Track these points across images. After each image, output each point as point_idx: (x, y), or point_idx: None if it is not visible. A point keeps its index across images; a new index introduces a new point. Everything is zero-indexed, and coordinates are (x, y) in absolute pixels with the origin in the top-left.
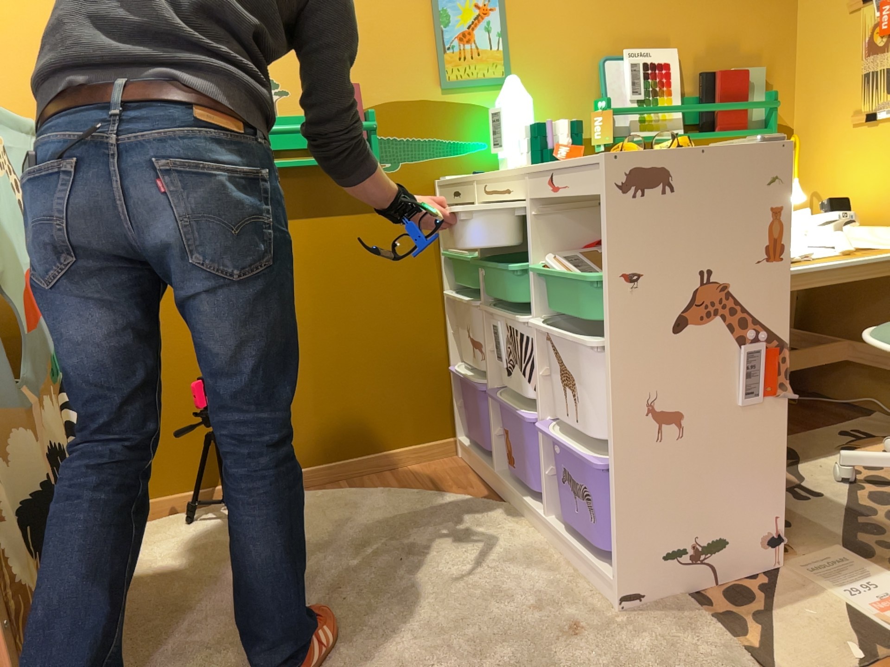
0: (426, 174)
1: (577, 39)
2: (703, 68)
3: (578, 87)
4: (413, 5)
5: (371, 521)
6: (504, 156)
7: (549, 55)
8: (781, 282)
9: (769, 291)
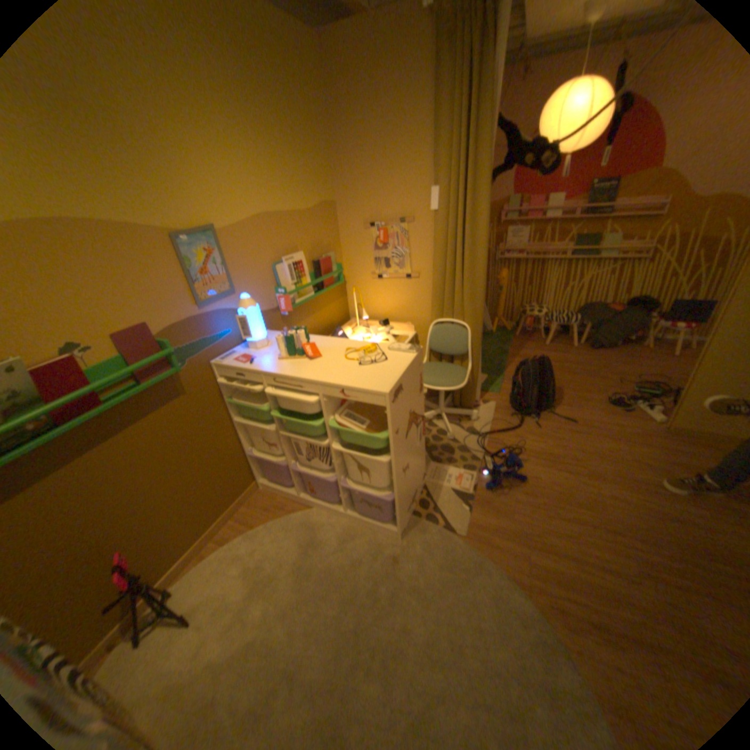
0: (203, 361)
1: (259, 257)
2: (312, 257)
3: (266, 283)
4: (164, 258)
5: (258, 563)
6: (251, 340)
7: (249, 269)
8: (422, 396)
9: (421, 402)
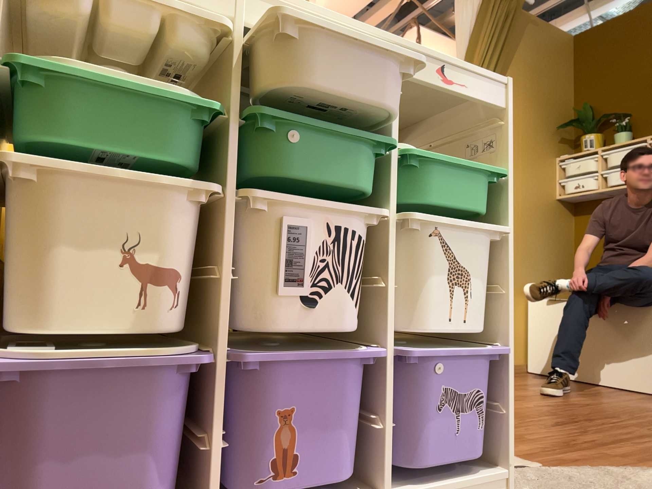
0: None
1: None
2: None
3: None
4: None
5: None
6: None
7: None
8: None
9: None
